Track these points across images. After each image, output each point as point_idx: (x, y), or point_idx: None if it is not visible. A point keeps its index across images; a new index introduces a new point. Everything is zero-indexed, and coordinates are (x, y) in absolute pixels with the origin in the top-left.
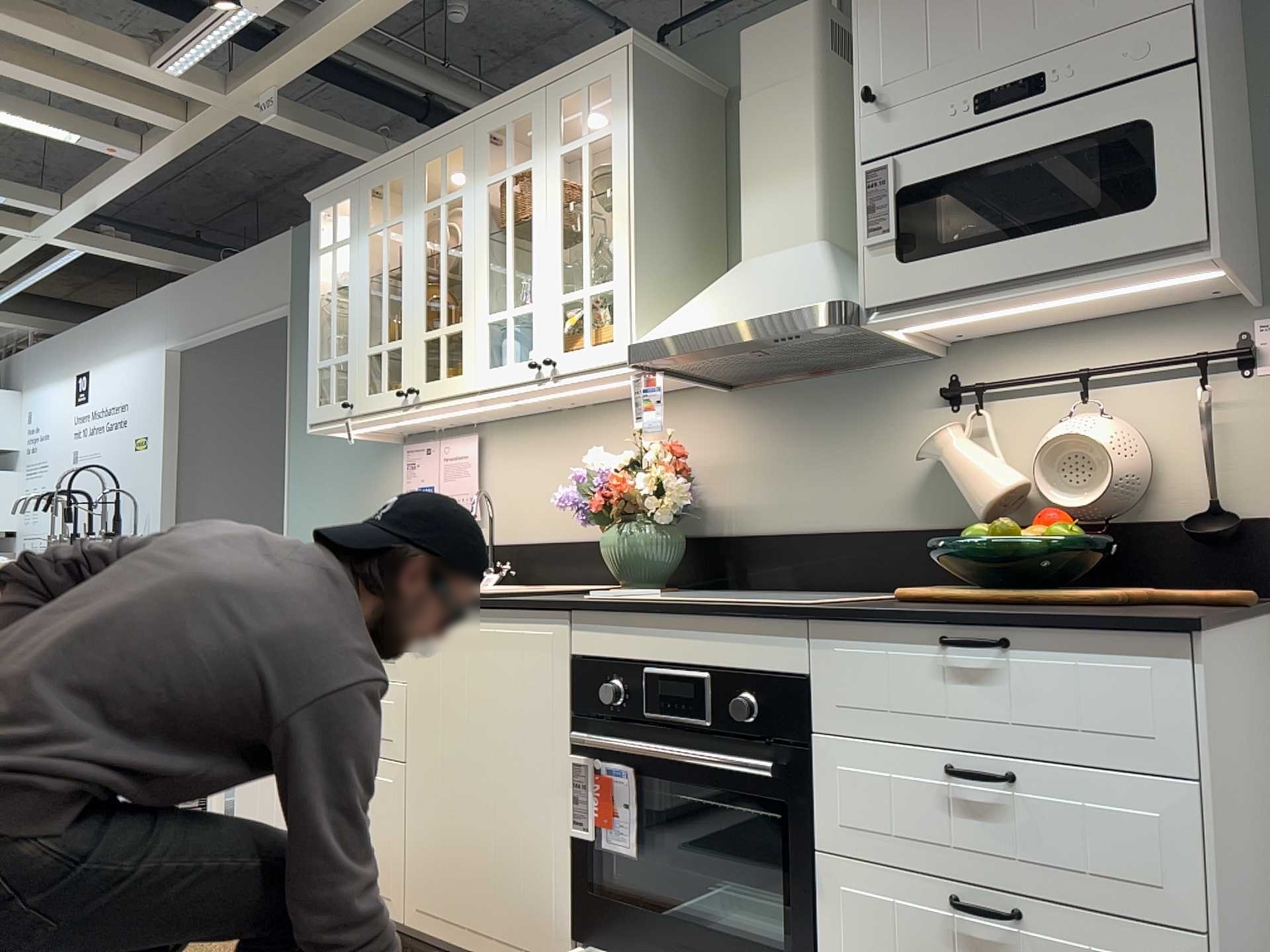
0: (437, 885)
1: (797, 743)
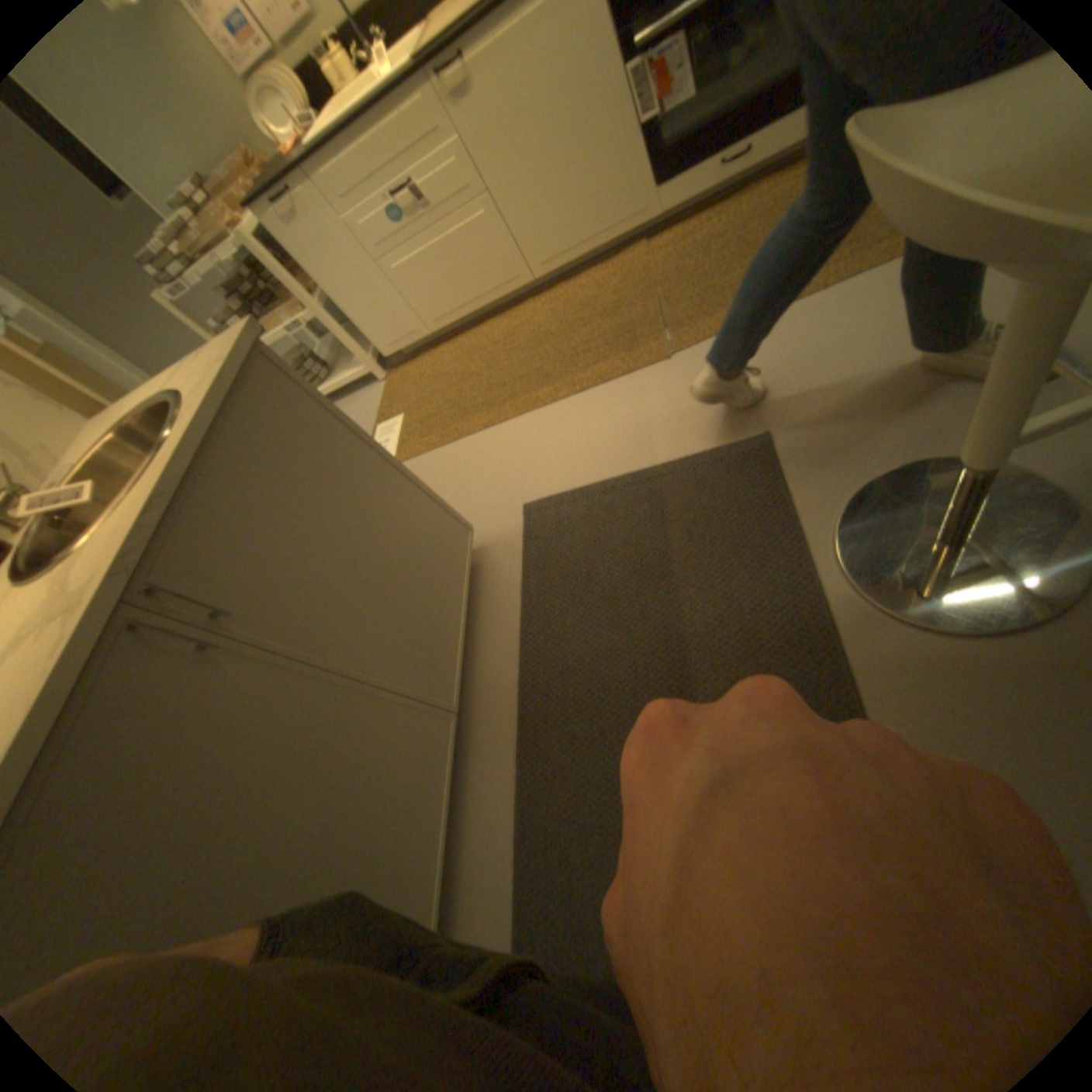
0: (550, 237)
1: None
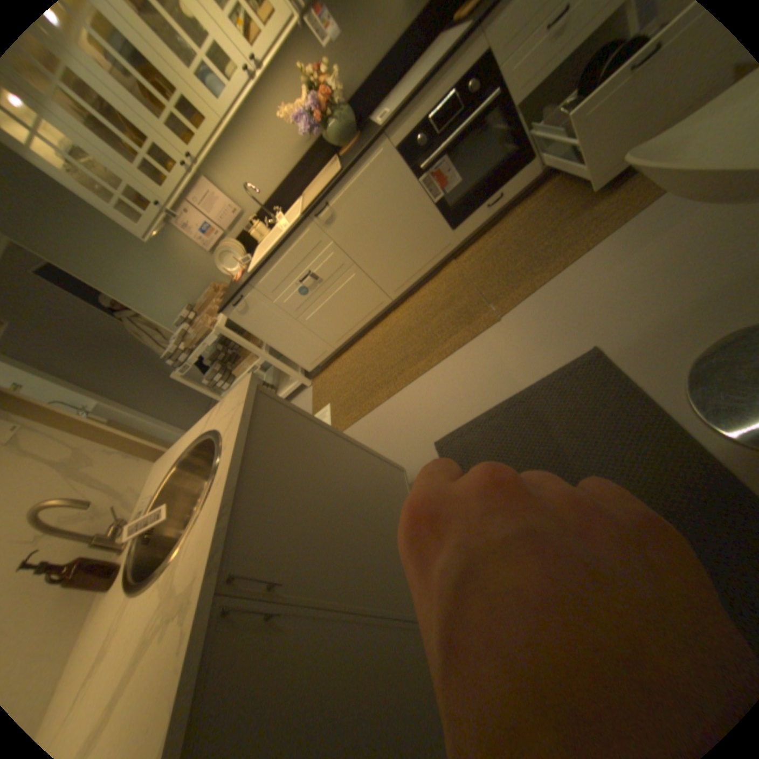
0: (397, 275)
1: (495, 77)
